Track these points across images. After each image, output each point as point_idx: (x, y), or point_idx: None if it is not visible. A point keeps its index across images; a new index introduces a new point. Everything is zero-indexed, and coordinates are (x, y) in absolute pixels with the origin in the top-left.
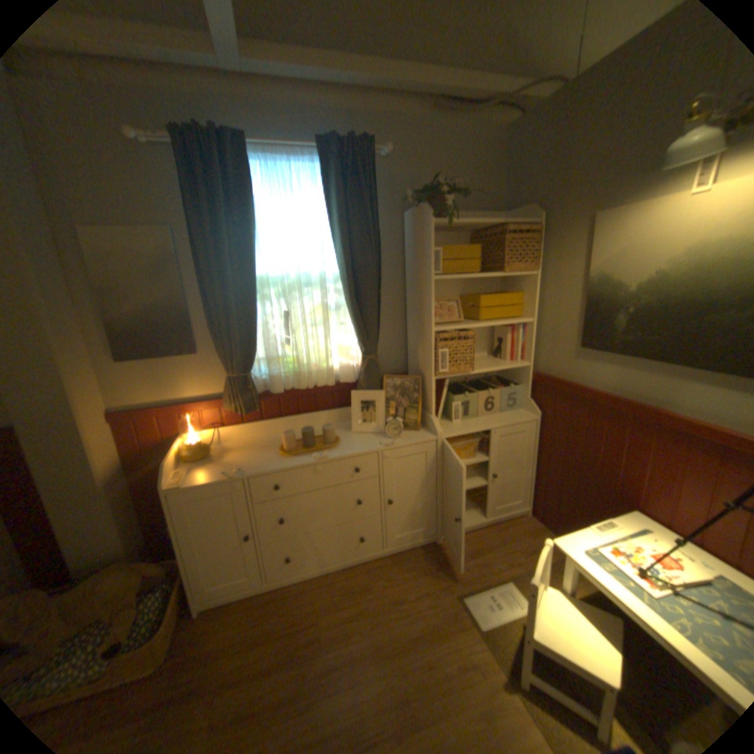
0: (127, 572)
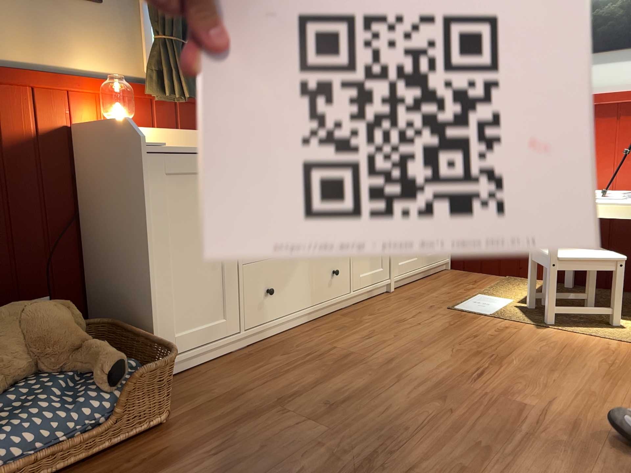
0: (54, 303)
